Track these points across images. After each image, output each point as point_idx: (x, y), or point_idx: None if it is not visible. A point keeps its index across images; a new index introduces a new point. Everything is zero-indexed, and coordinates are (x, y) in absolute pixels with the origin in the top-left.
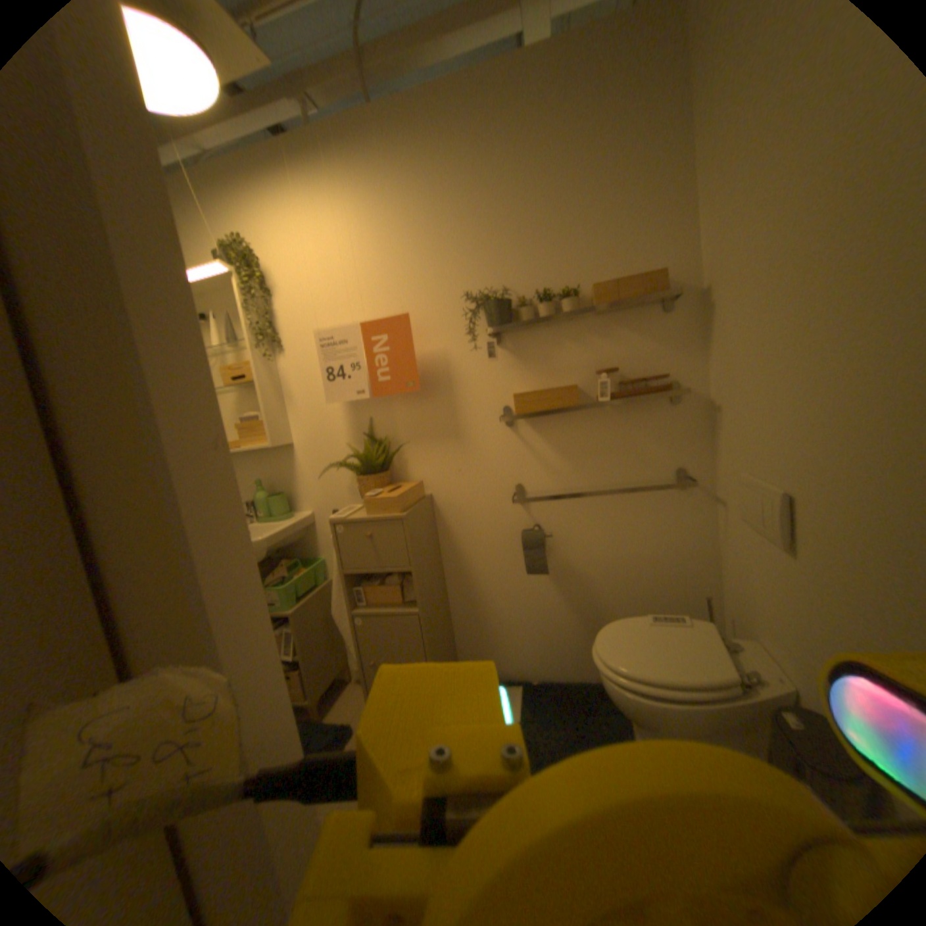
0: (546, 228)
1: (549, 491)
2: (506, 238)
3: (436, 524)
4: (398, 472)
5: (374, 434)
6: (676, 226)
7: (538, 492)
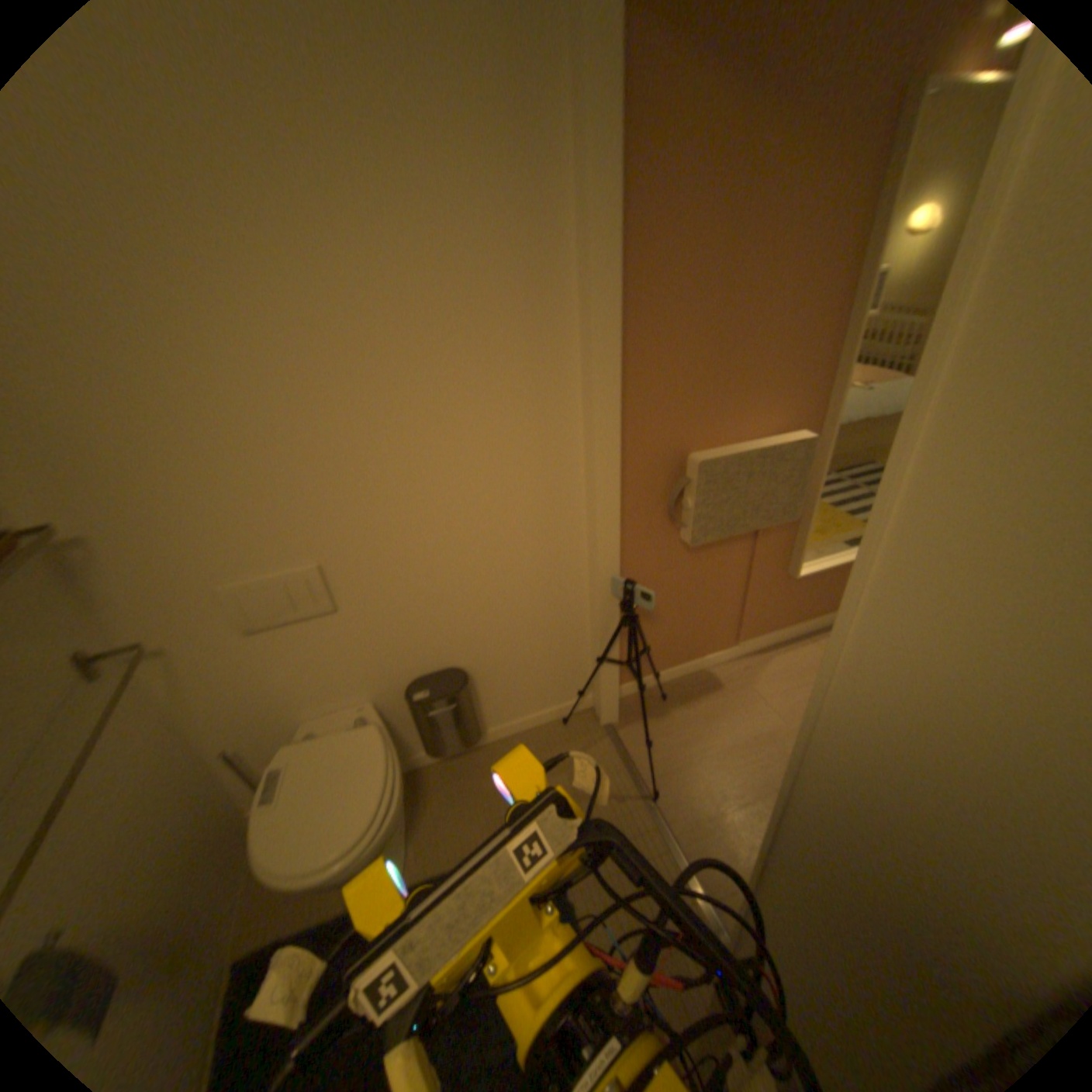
0: None
1: None
2: None
3: None
4: None
5: None
6: None
7: None
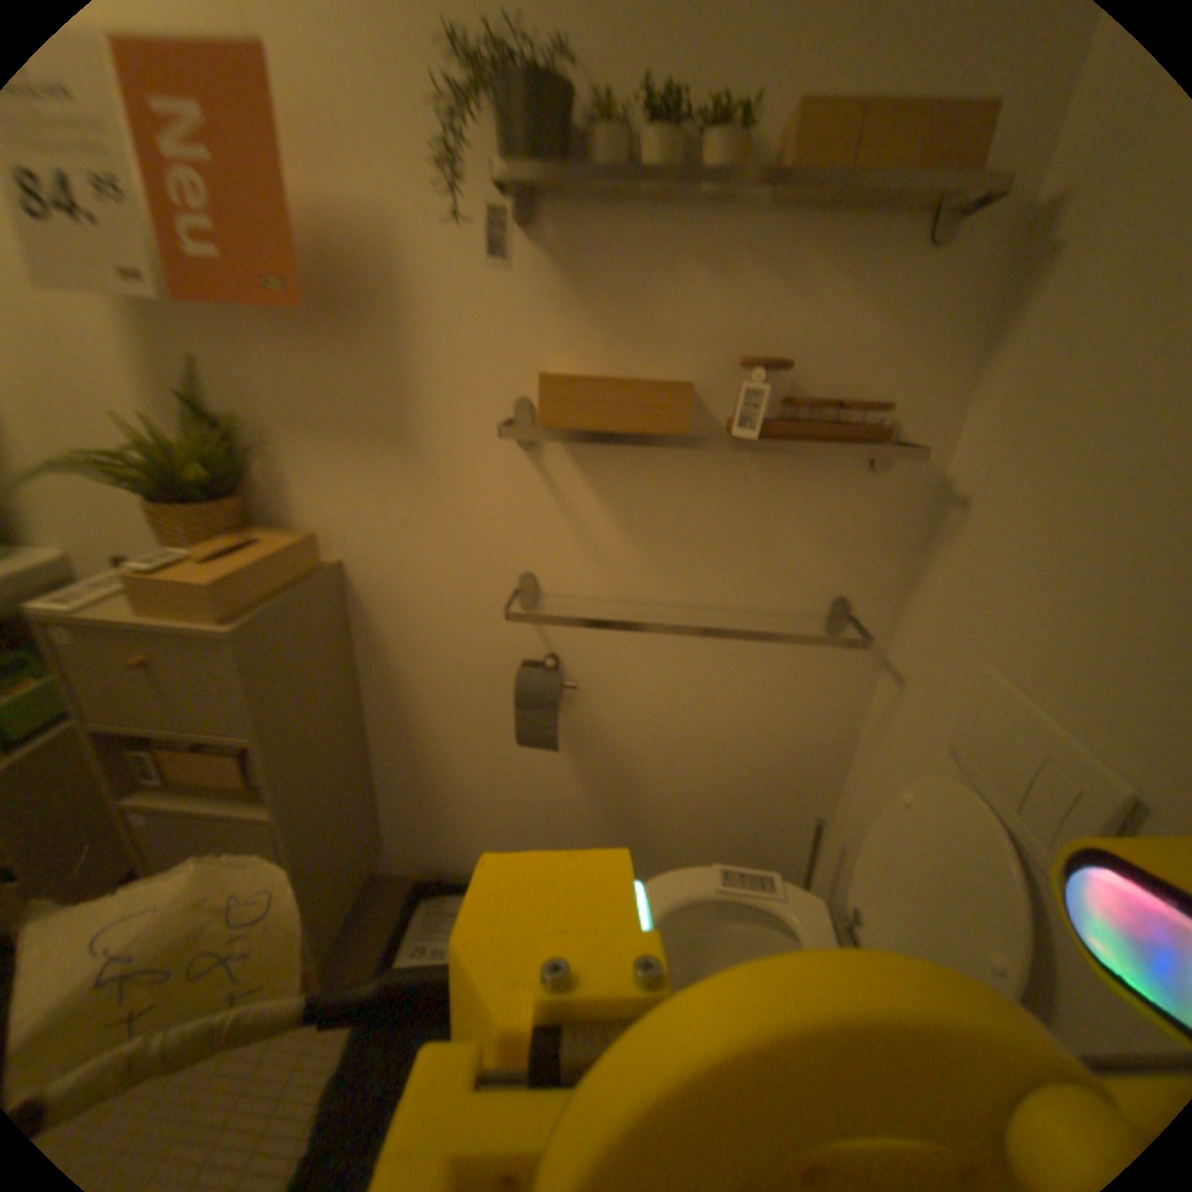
0: None
1: (585, 597)
2: None
3: (344, 624)
4: (260, 501)
5: (193, 399)
6: None
7: (562, 595)
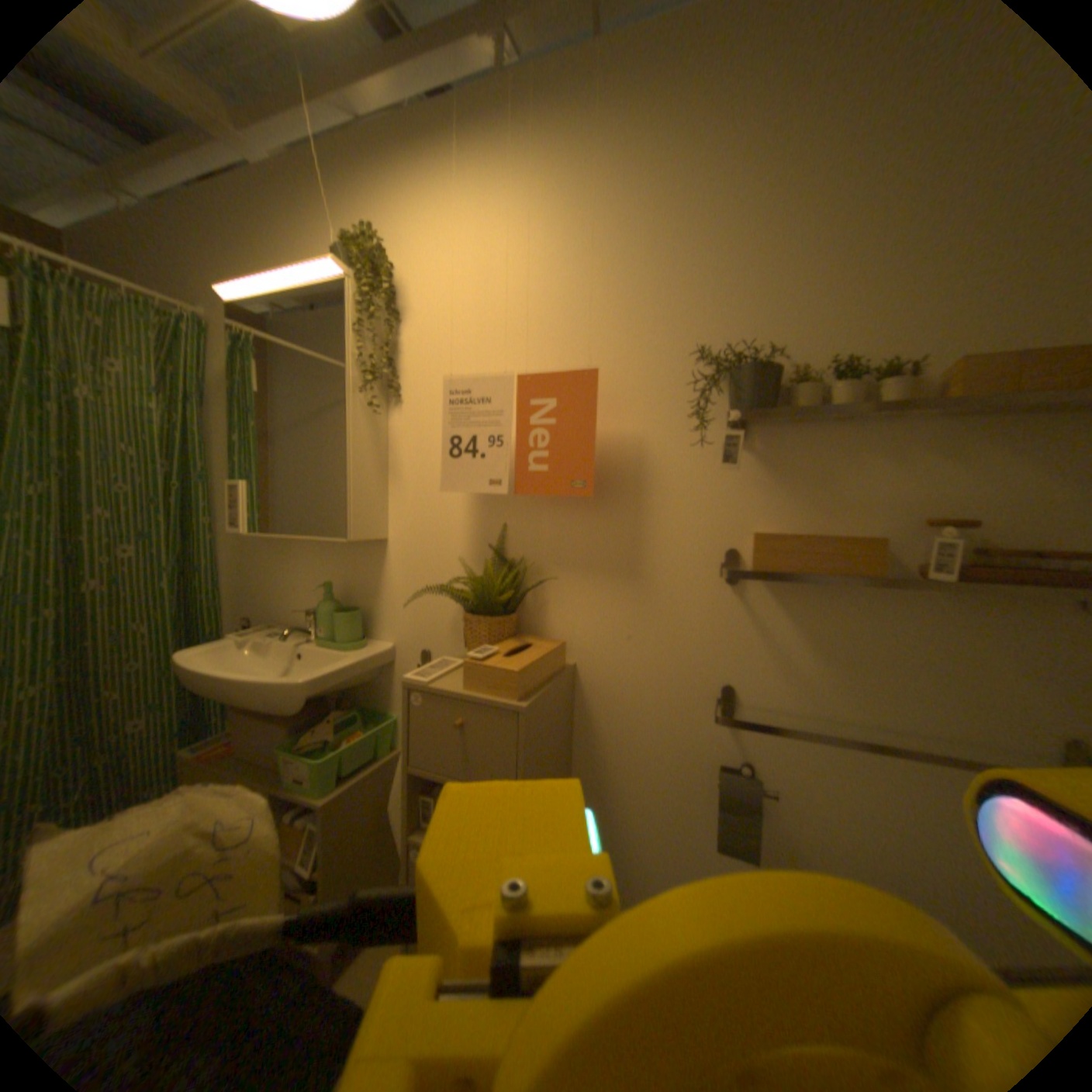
0: (872, 251)
1: (782, 713)
2: (790, 264)
3: (571, 715)
4: (529, 617)
5: (503, 551)
6: None
7: (760, 708)
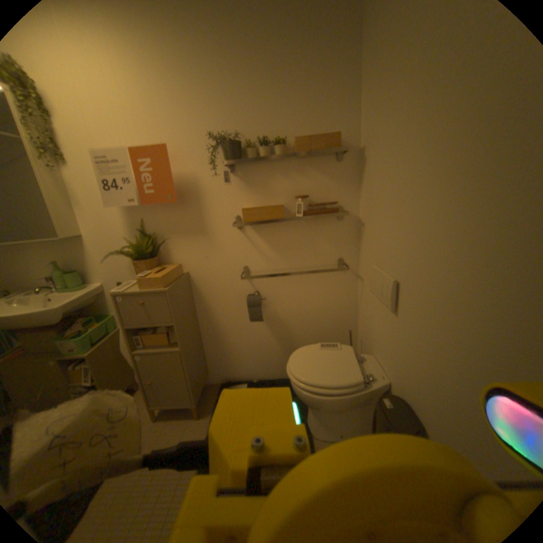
0: (265, 91)
1: (265, 270)
2: (237, 94)
3: (192, 291)
4: (164, 257)
5: (145, 230)
6: (347, 103)
7: (257, 271)
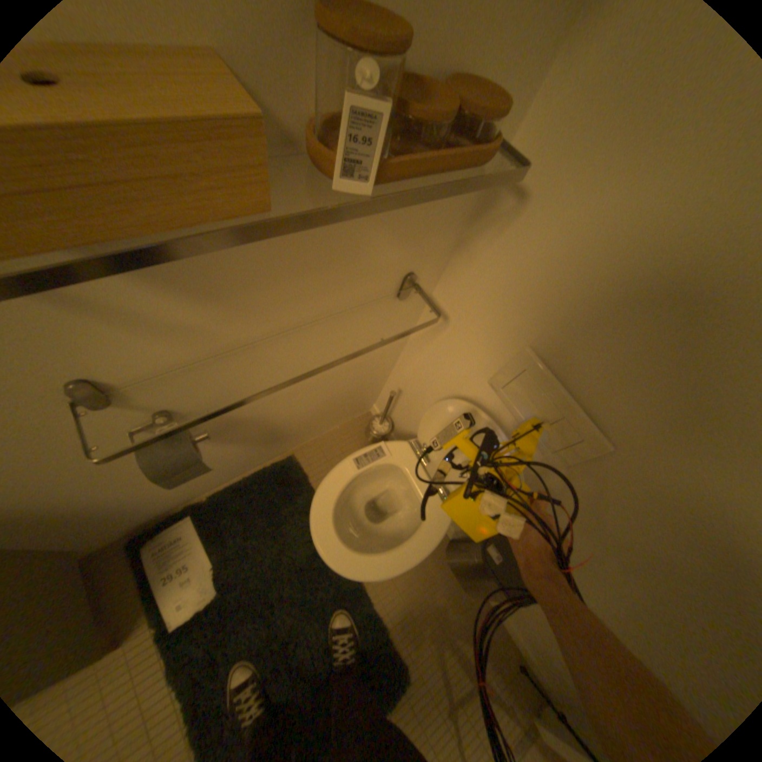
0: None
1: (168, 365)
2: None
3: None
4: None
5: None
6: None
7: (137, 375)
